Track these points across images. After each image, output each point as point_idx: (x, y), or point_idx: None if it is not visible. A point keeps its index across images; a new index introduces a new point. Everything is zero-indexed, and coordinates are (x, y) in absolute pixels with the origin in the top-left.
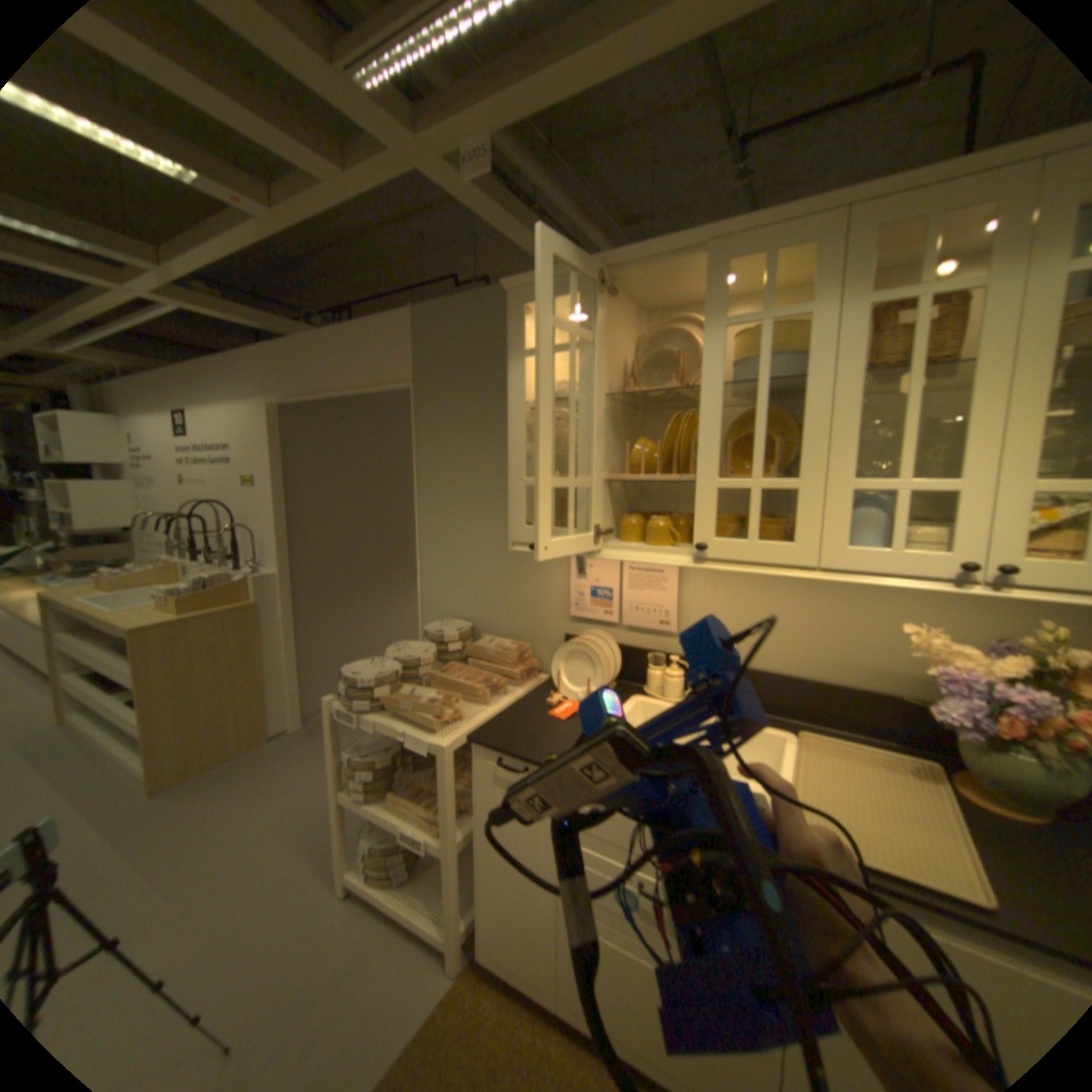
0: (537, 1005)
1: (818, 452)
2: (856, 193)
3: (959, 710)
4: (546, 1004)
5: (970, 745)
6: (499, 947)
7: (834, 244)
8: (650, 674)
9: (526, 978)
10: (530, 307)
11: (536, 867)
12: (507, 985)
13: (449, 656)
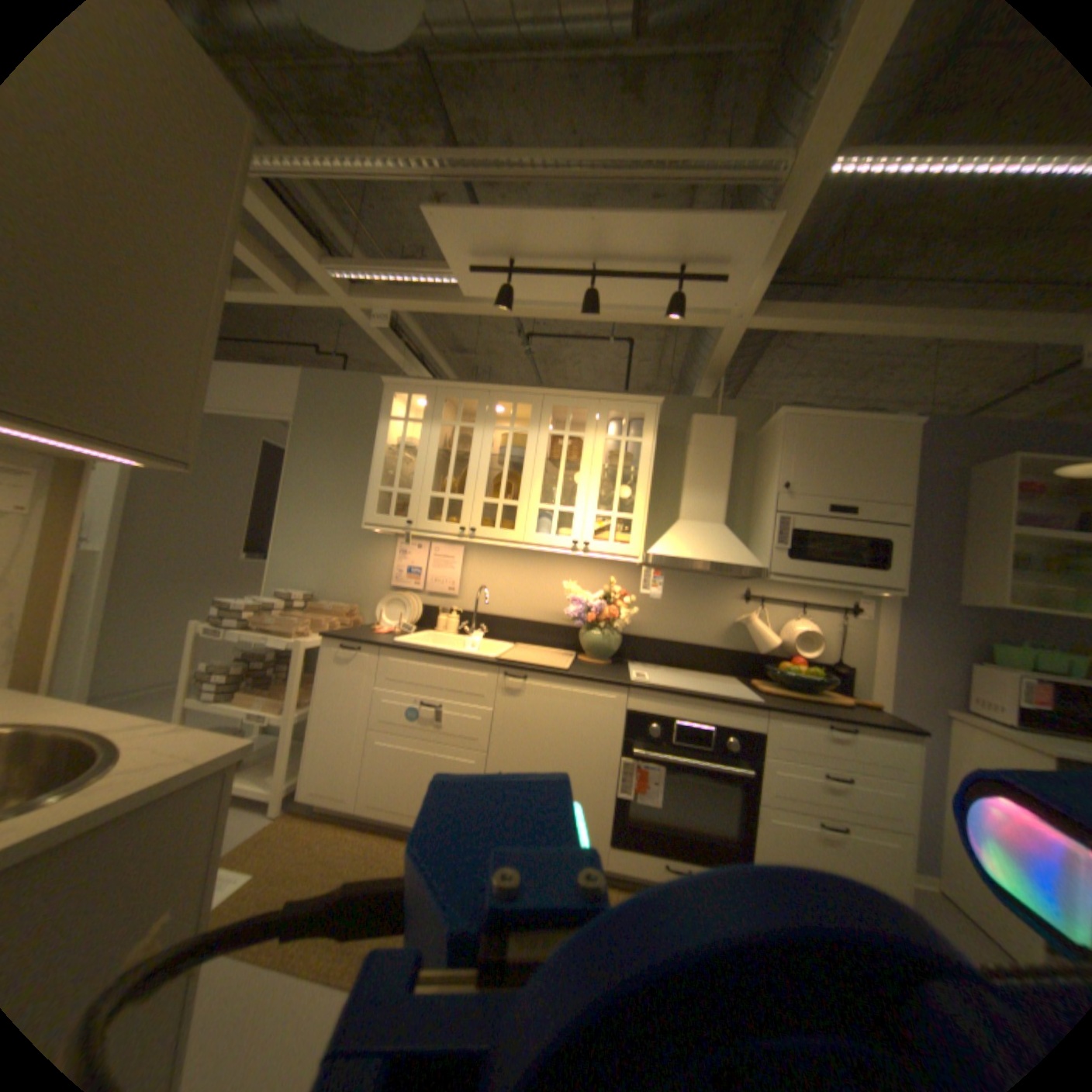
0: (337, 823)
1: (526, 490)
2: (546, 391)
3: (574, 612)
4: (347, 807)
5: (580, 631)
6: (316, 779)
7: (537, 408)
8: (439, 617)
9: (335, 794)
10: (397, 394)
11: (355, 710)
12: (318, 807)
13: (294, 607)
